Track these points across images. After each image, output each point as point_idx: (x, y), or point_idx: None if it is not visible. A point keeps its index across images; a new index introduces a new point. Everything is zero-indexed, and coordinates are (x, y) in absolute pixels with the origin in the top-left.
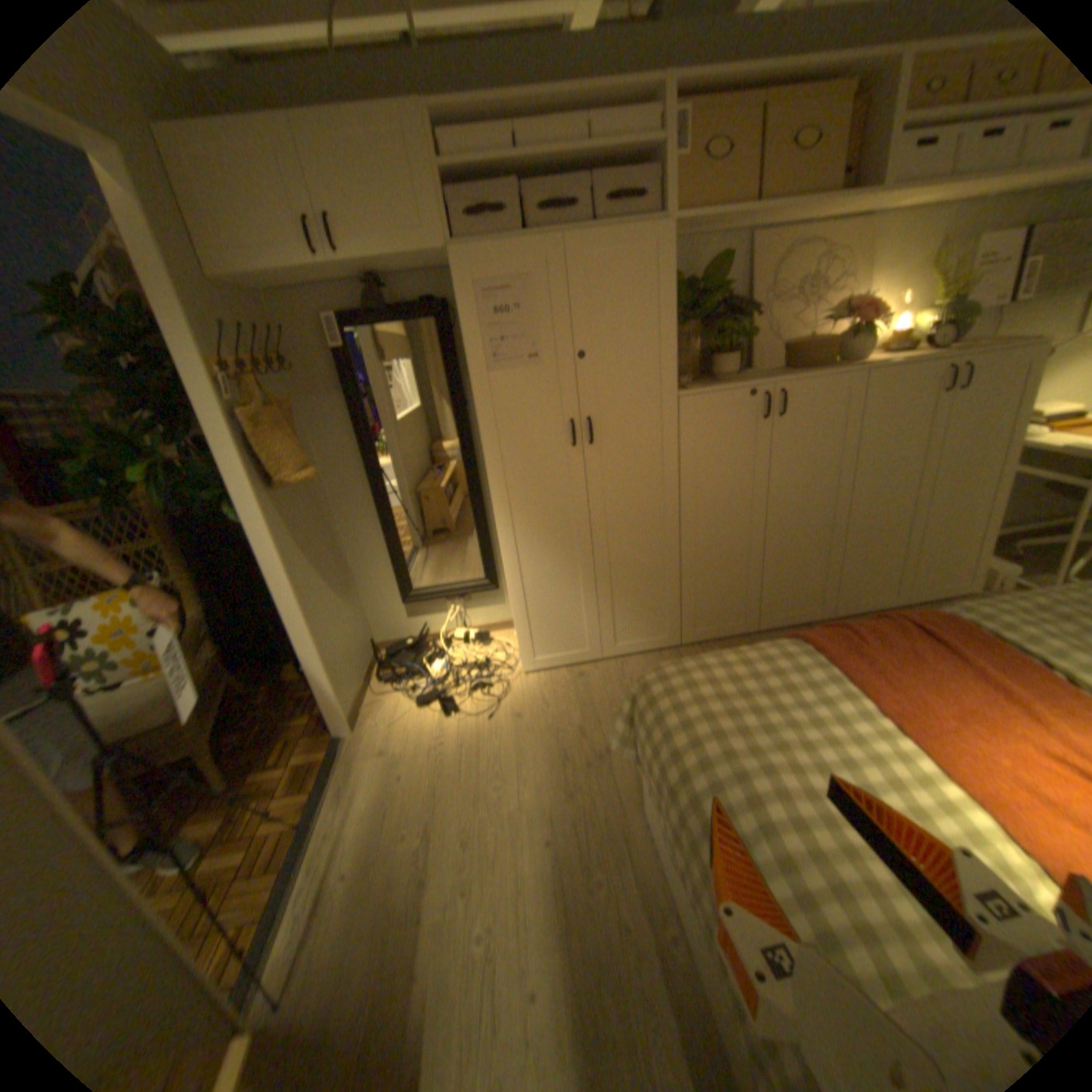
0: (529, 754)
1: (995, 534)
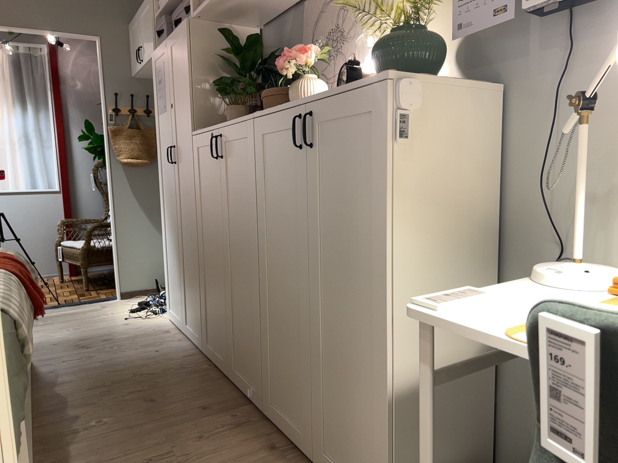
0: (93, 332)
1: (386, 422)
